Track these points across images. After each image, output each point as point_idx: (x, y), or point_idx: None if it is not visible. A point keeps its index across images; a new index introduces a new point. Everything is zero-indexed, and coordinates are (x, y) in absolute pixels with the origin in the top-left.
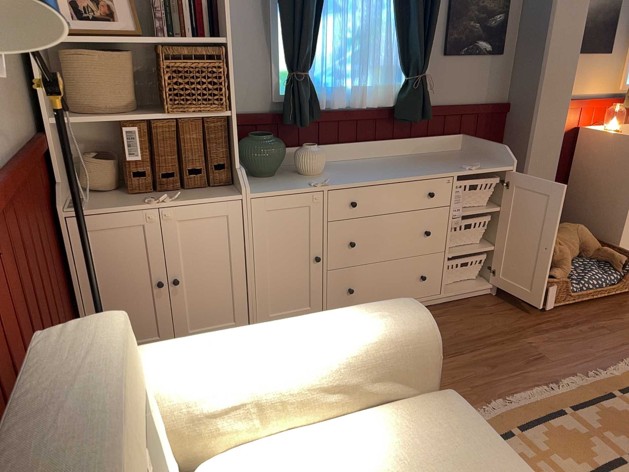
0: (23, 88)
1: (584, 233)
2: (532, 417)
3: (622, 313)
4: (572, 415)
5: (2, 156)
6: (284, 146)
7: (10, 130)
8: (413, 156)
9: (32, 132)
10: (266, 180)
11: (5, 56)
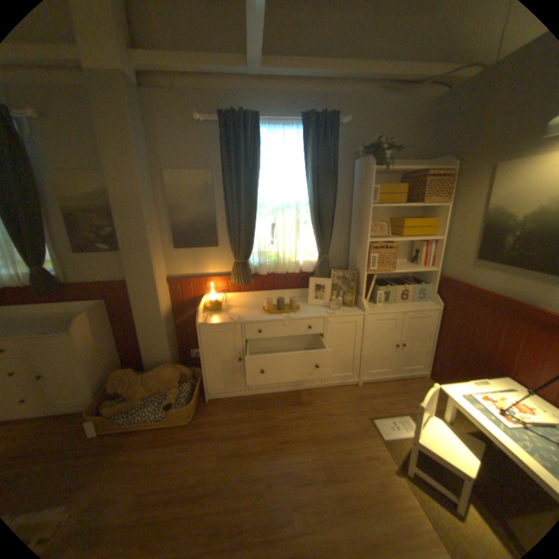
0: None
1: (164, 376)
2: None
3: (142, 449)
4: None
5: None
6: None
7: None
8: (57, 315)
9: None
10: None
11: None
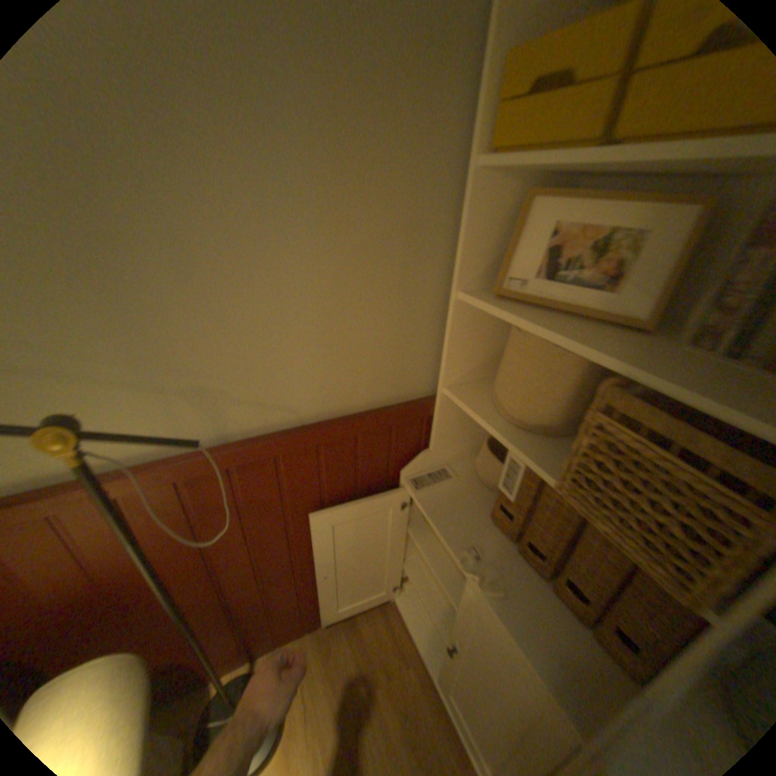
0: (425, 344)
1: None
2: None
3: None
4: None
5: (258, 428)
6: None
7: (319, 397)
8: None
9: (420, 391)
10: None
11: (376, 314)
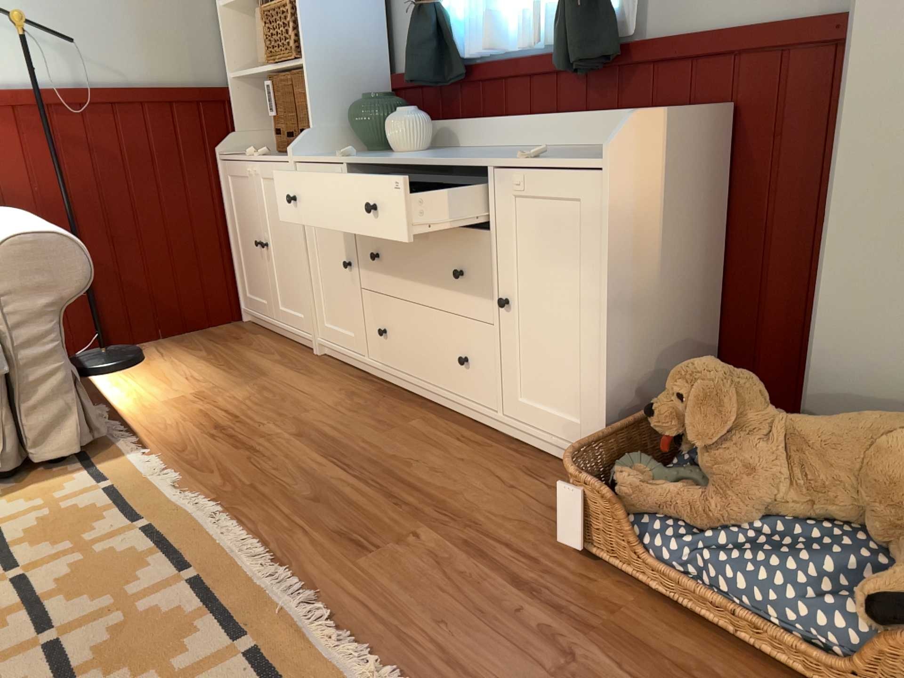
0: (210, 46)
1: None
2: (174, 538)
3: None
4: (177, 579)
5: (101, 85)
6: (383, 110)
7: (140, 72)
8: (590, 147)
9: (215, 84)
10: (358, 153)
11: (169, 19)
